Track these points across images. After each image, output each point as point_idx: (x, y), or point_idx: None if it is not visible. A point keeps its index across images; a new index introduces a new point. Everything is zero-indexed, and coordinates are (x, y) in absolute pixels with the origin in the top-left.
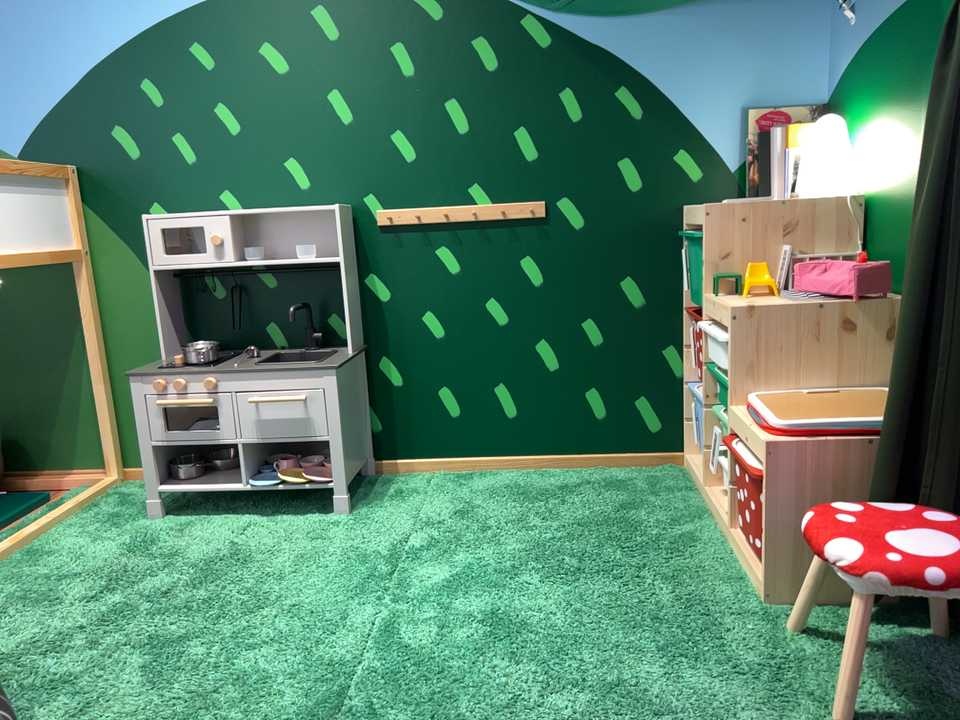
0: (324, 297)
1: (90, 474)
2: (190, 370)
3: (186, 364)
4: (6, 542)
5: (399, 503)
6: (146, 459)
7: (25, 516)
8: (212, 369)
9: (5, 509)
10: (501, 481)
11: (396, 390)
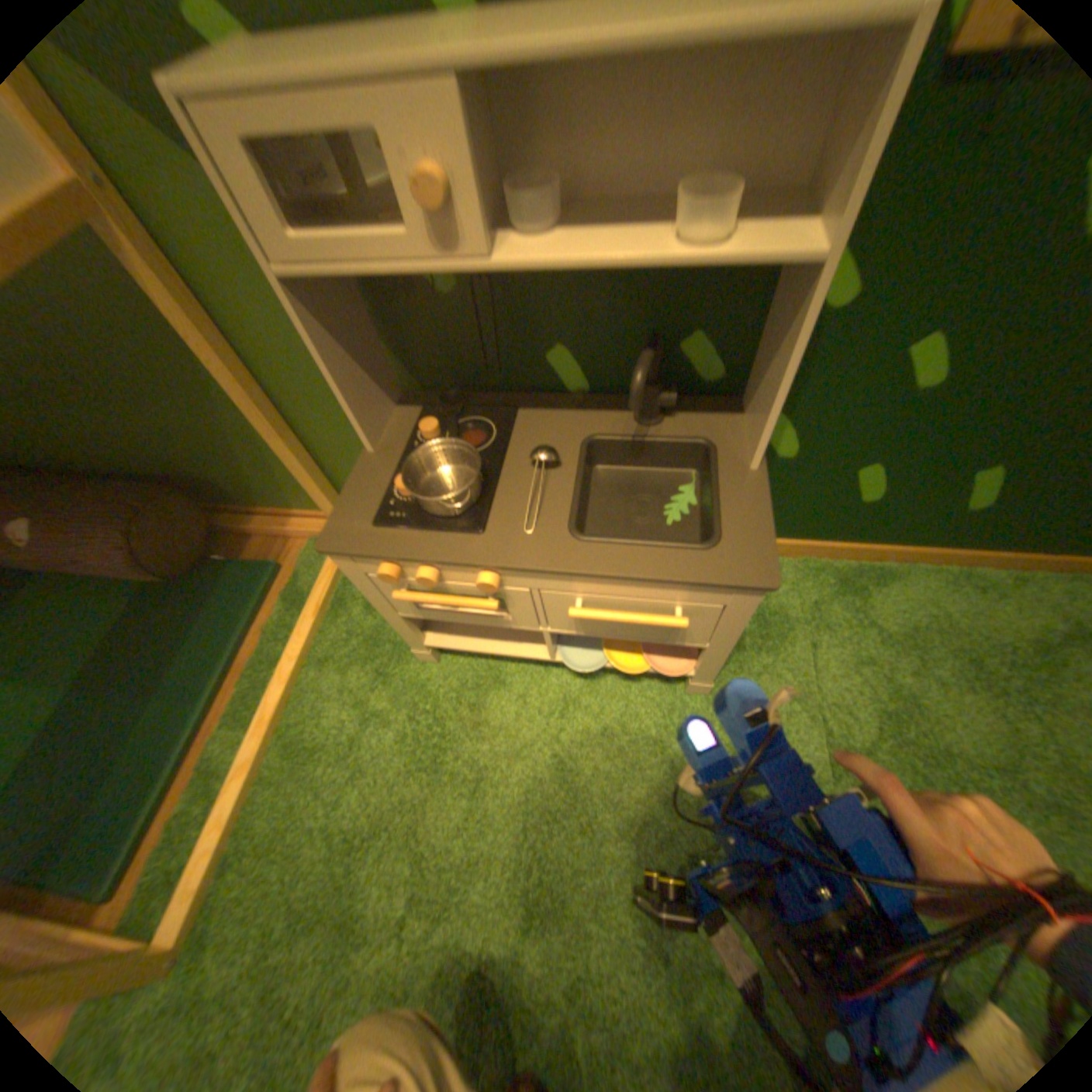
0: (692, 295)
1: (316, 517)
2: (445, 548)
3: (430, 520)
4: (252, 732)
5: (774, 656)
6: (400, 625)
7: (261, 613)
8: (491, 553)
9: (233, 606)
10: (919, 602)
11: (785, 464)
